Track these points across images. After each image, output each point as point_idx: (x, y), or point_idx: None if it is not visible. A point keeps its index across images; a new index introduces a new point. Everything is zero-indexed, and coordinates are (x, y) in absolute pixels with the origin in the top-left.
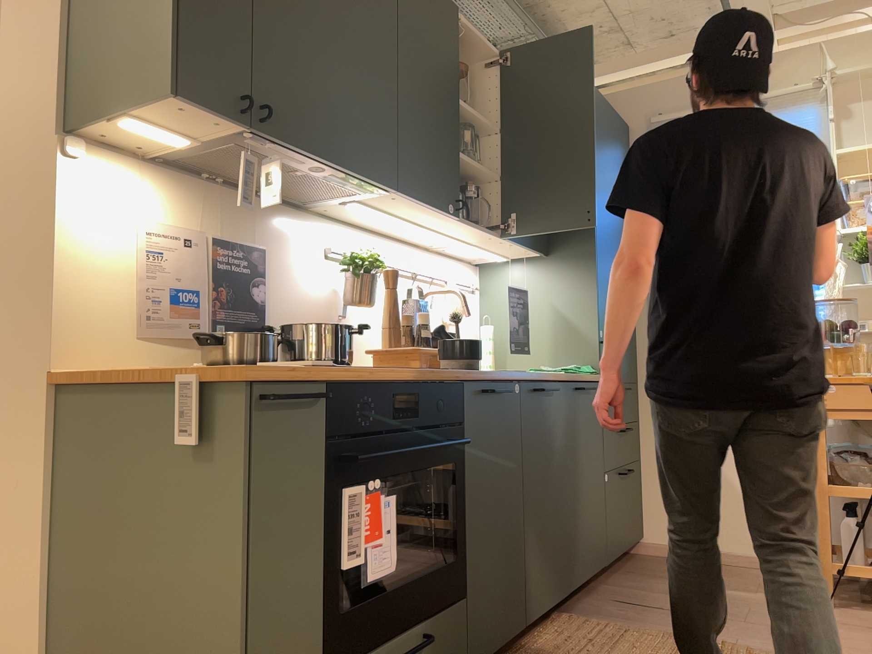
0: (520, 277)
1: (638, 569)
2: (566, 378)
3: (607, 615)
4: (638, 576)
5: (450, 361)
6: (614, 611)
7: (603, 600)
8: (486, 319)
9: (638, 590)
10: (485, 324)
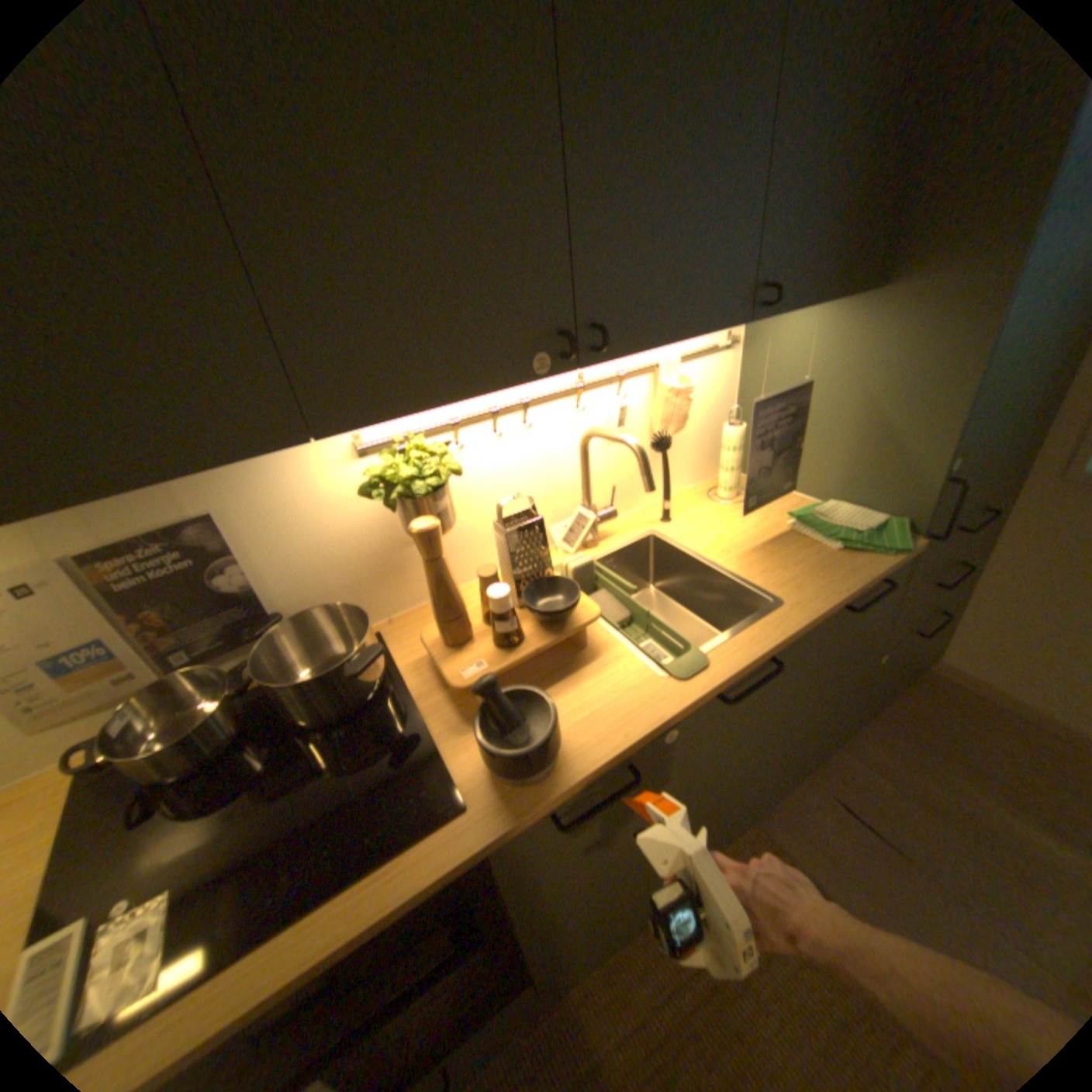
0: (815, 323)
1: (908, 717)
2: (811, 627)
3: (812, 840)
4: (901, 737)
5: (484, 769)
6: (825, 833)
7: (824, 792)
8: (732, 412)
9: (884, 782)
10: (730, 418)
